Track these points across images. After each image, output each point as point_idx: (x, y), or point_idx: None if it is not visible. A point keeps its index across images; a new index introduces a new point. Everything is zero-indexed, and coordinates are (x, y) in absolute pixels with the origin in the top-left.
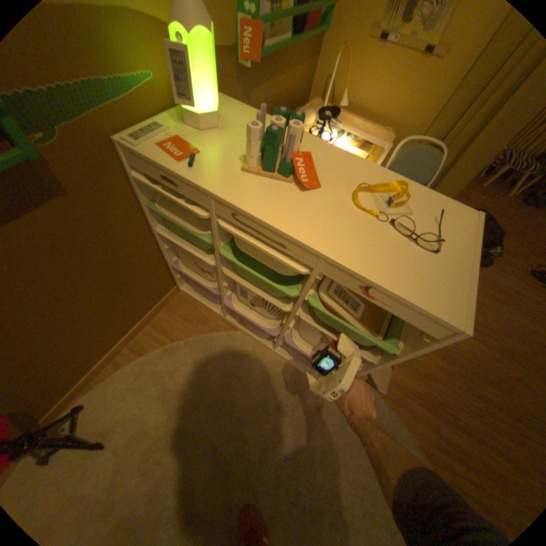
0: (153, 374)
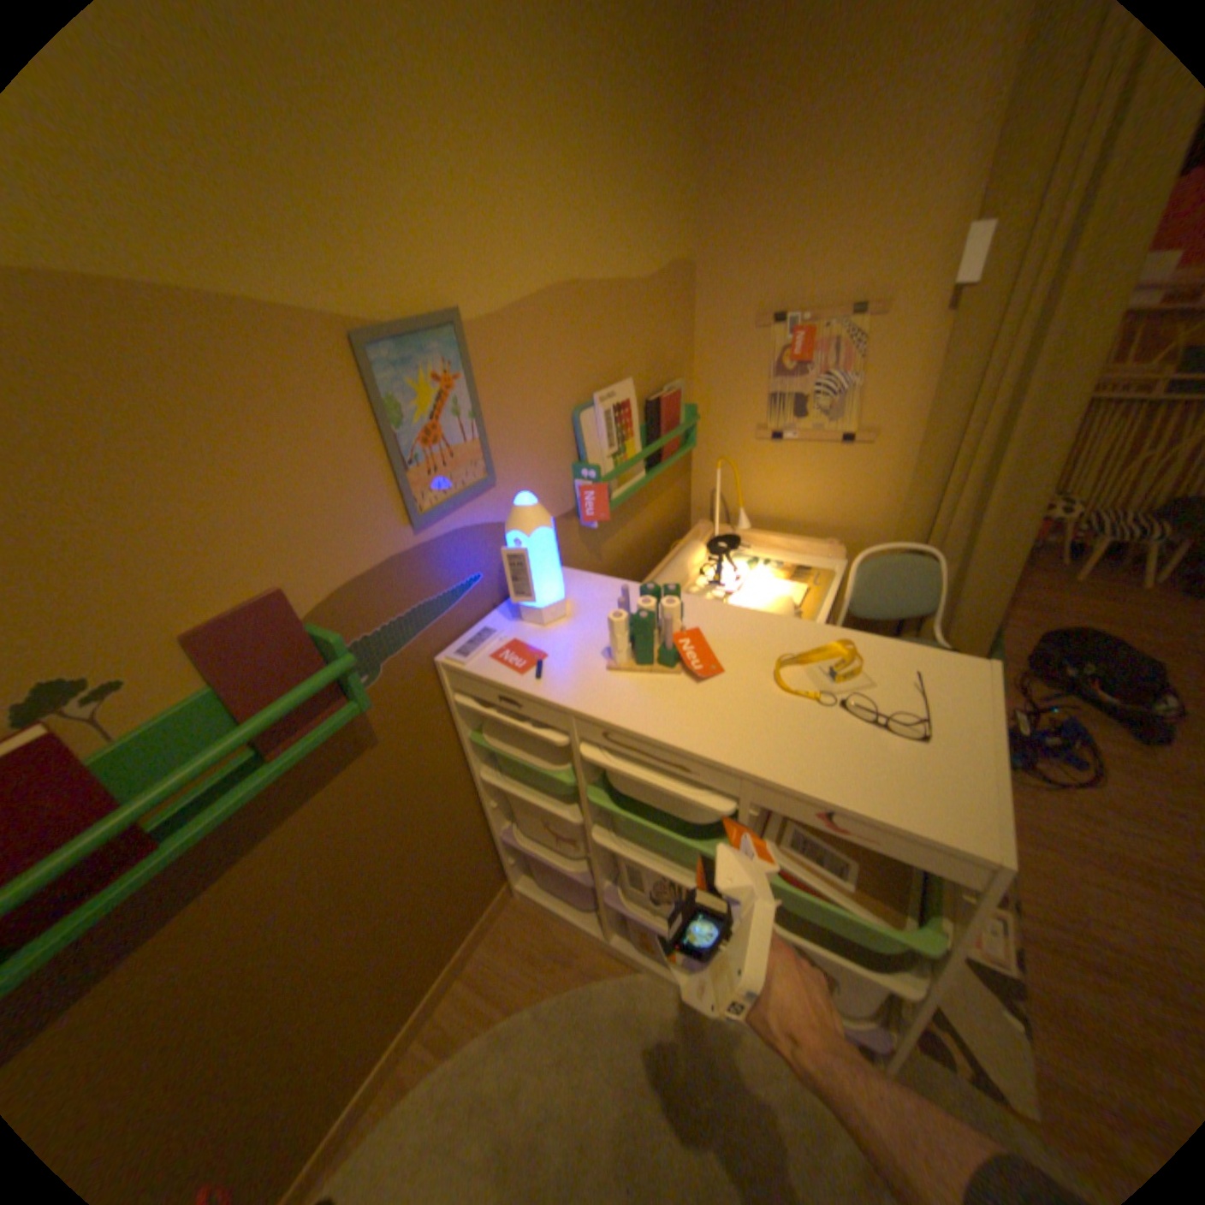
0: (474, 1102)
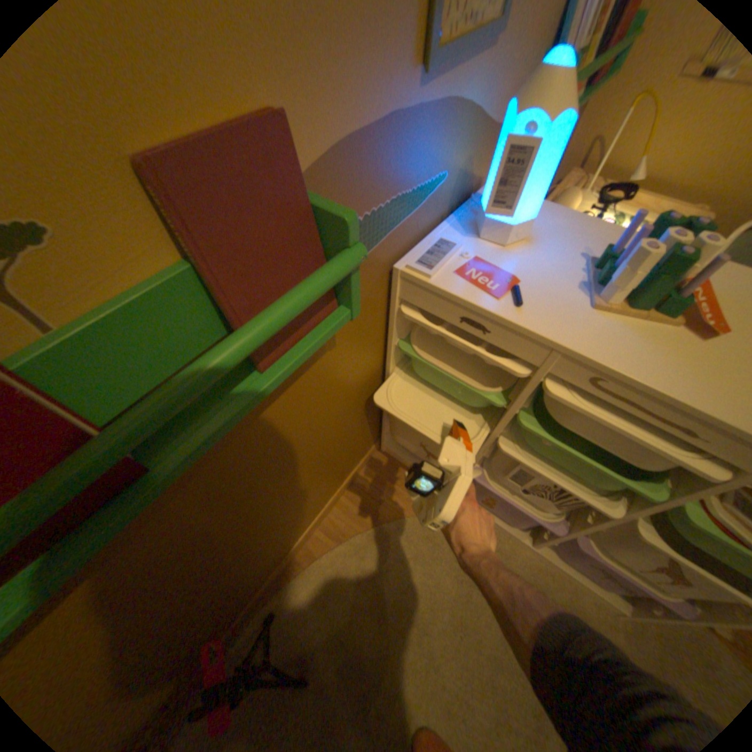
0: (360, 573)
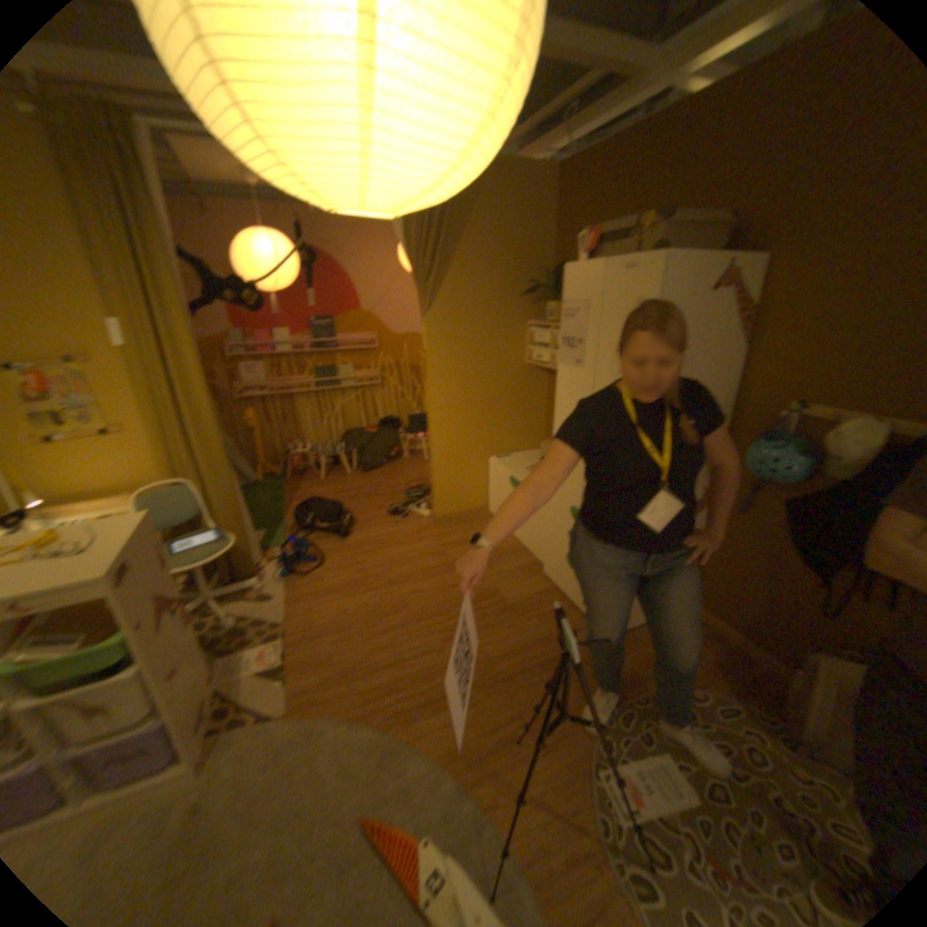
0: None
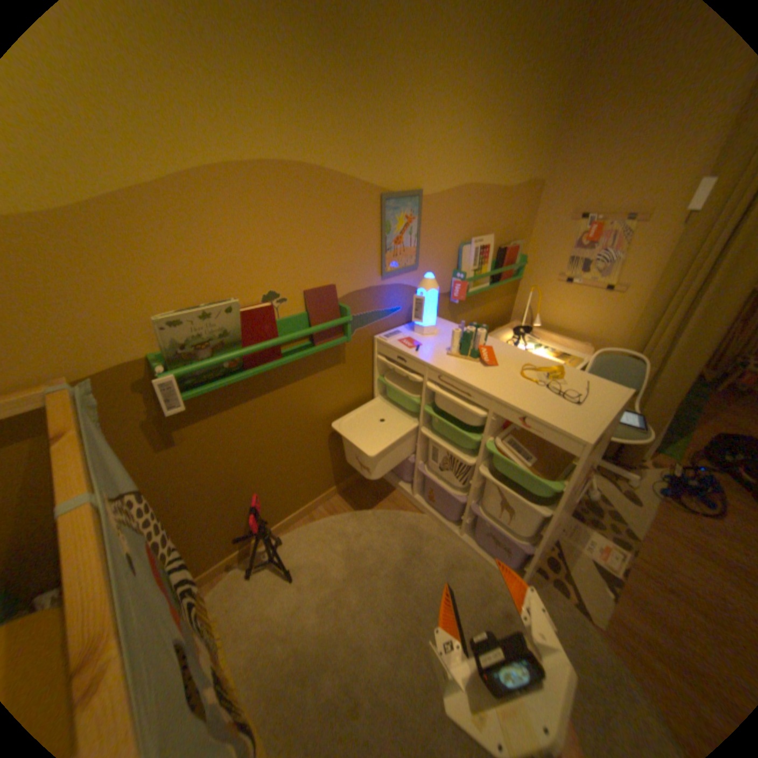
0: (341, 532)
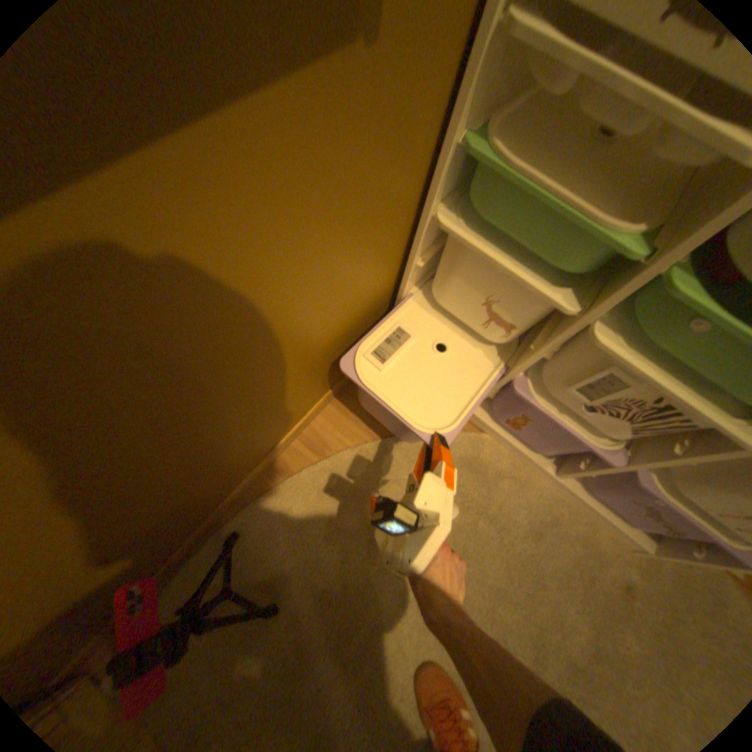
0: (348, 492)
